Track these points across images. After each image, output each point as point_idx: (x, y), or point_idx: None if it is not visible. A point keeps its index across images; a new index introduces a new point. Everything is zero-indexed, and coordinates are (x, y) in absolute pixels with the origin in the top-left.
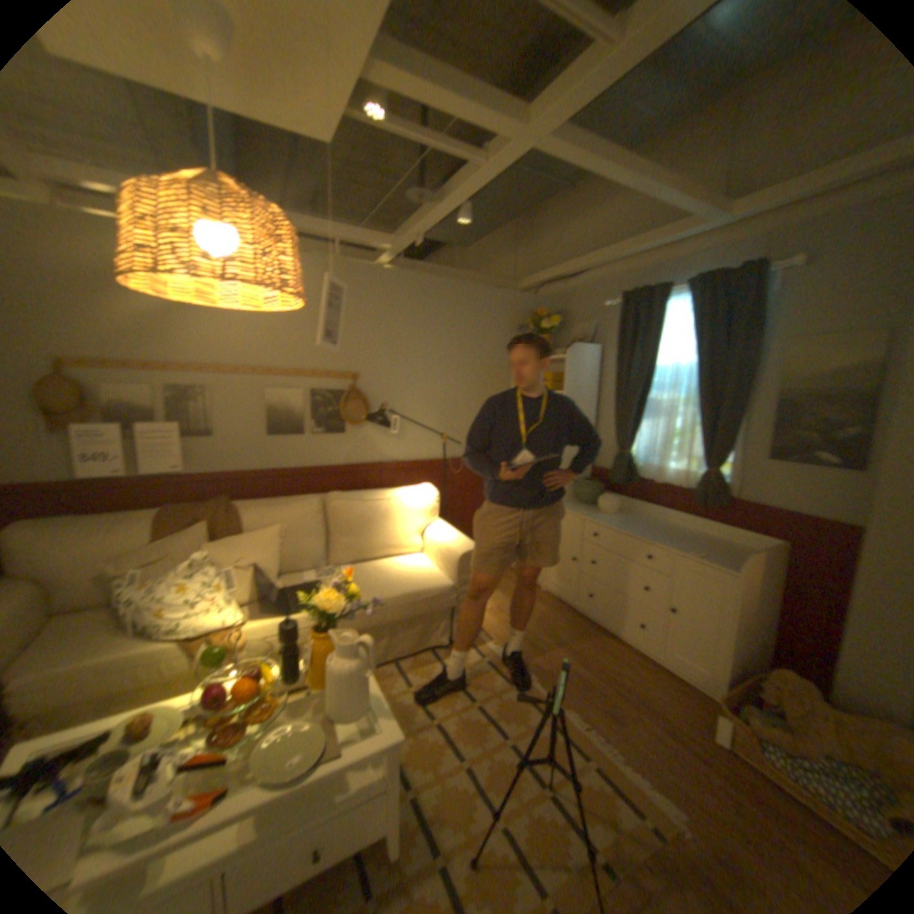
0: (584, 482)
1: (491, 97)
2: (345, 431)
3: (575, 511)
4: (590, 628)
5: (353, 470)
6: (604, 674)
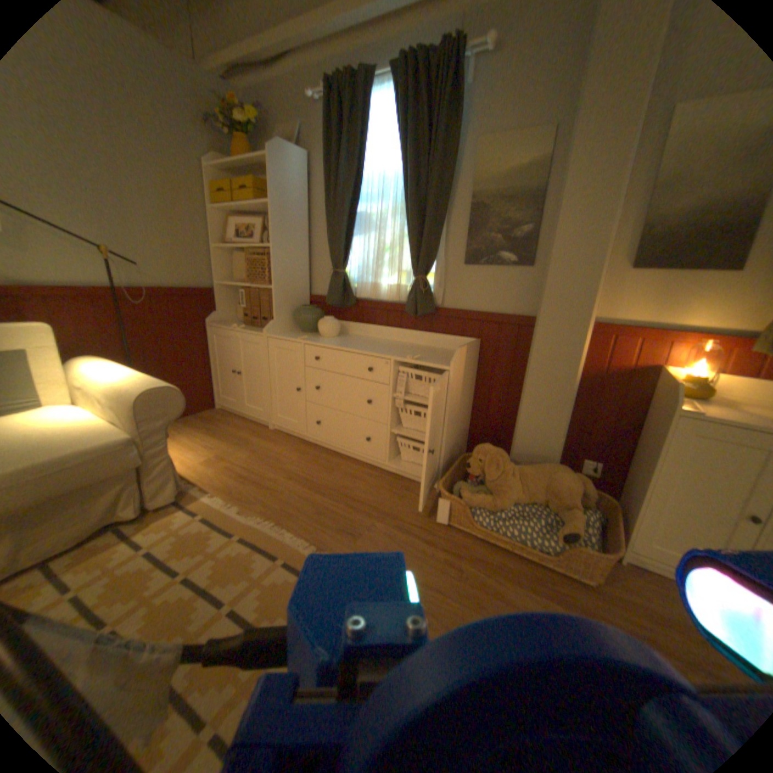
0: (302, 308)
1: None
2: None
3: (295, 337)
4: (320, 453)
5: None
6: (335, 492)
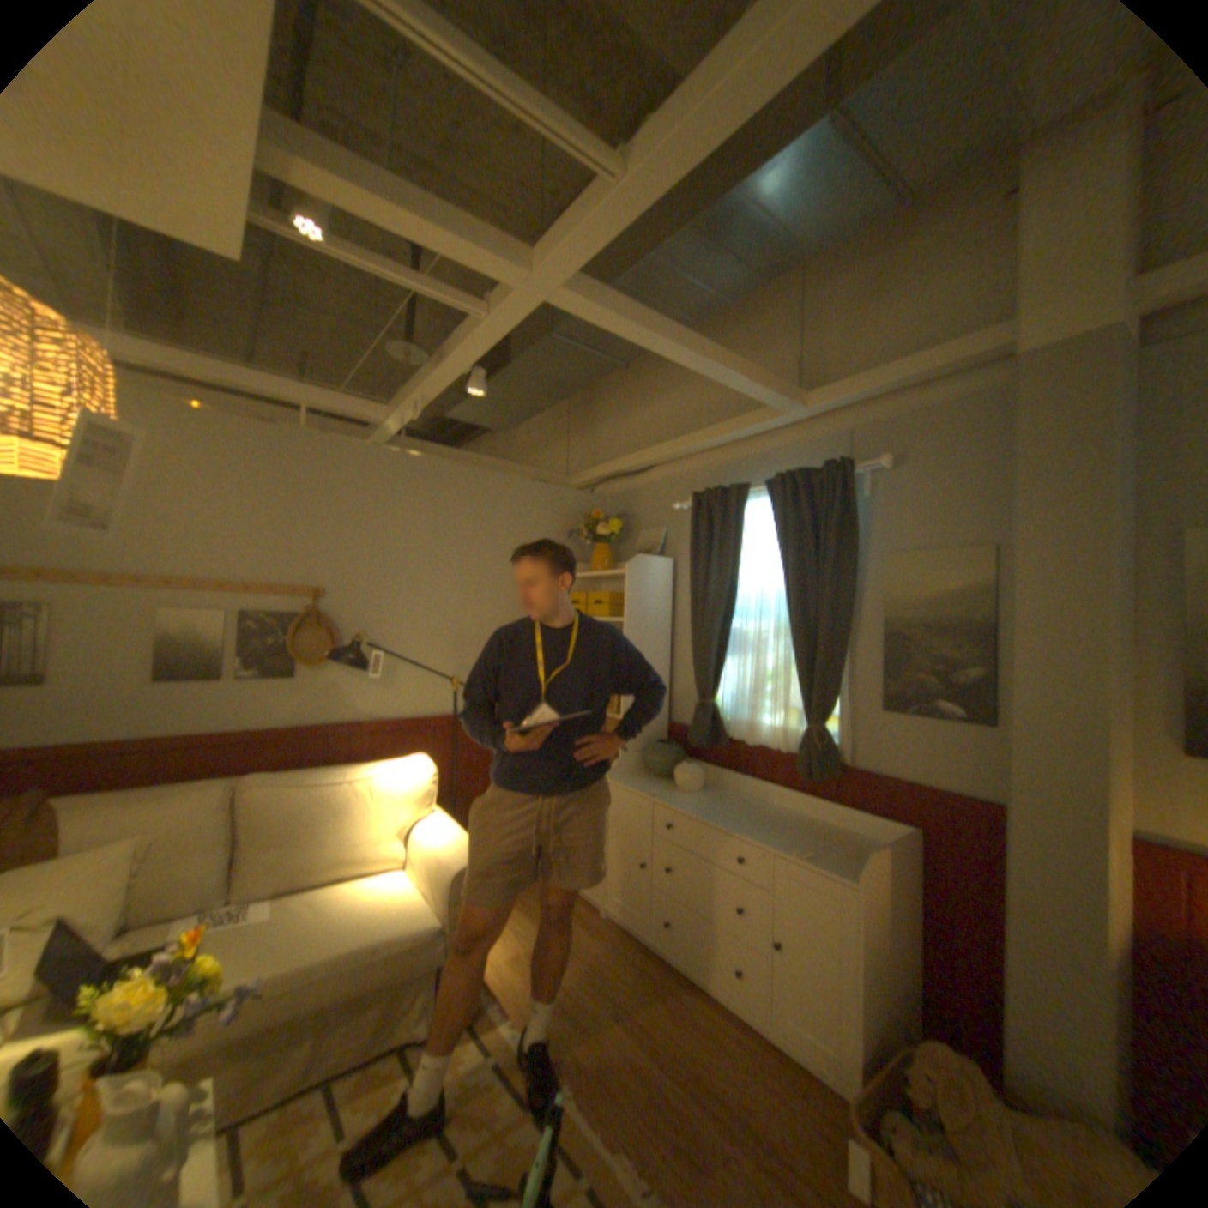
0: (656, 746)
1: (478, 231)
2: (297, 674)
3: (643, 790)
4: (668, 981)
5: (306, 735)
6: (682, 1068)
